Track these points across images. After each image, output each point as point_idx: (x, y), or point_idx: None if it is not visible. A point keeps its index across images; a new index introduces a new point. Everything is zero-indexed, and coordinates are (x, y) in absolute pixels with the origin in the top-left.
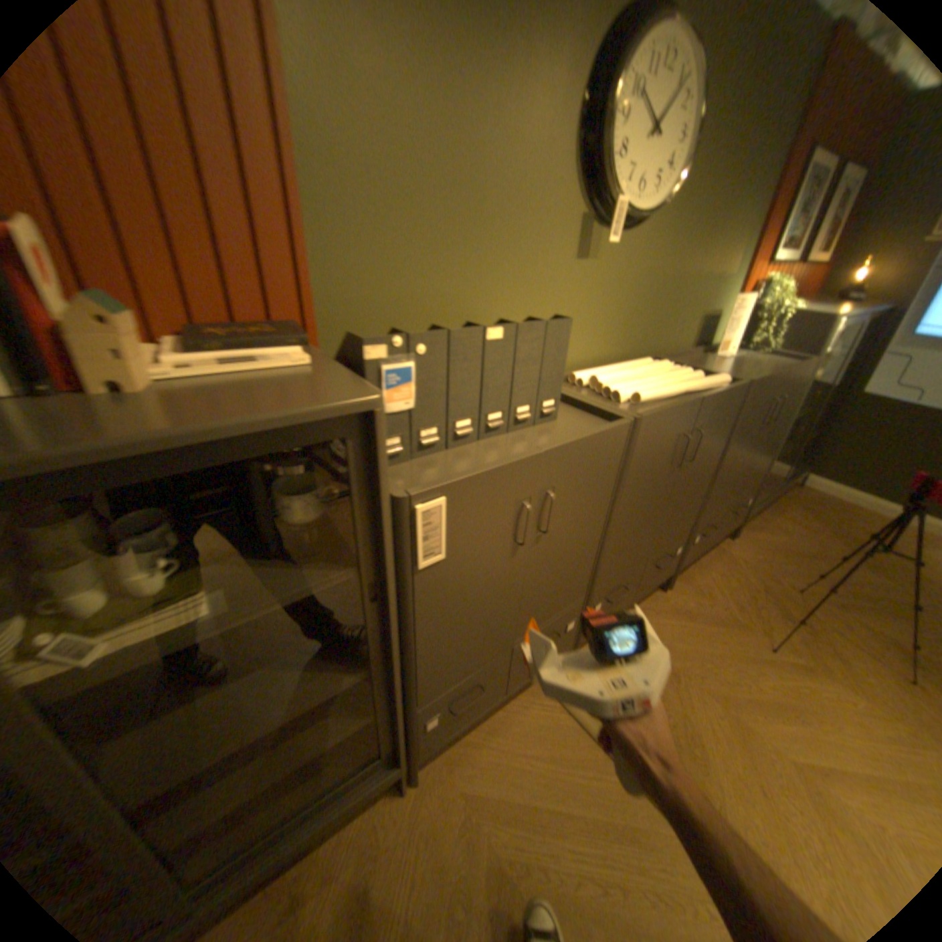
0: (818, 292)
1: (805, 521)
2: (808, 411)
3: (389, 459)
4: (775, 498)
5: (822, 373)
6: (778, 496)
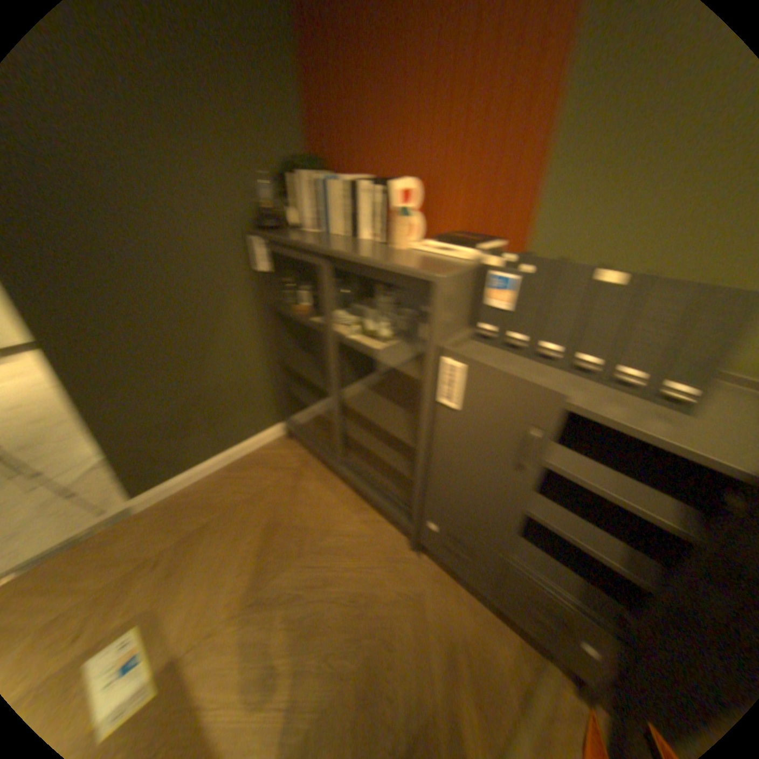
0: None
1: None
2: None
3: (483, 338)
4: None
5: None
6: None
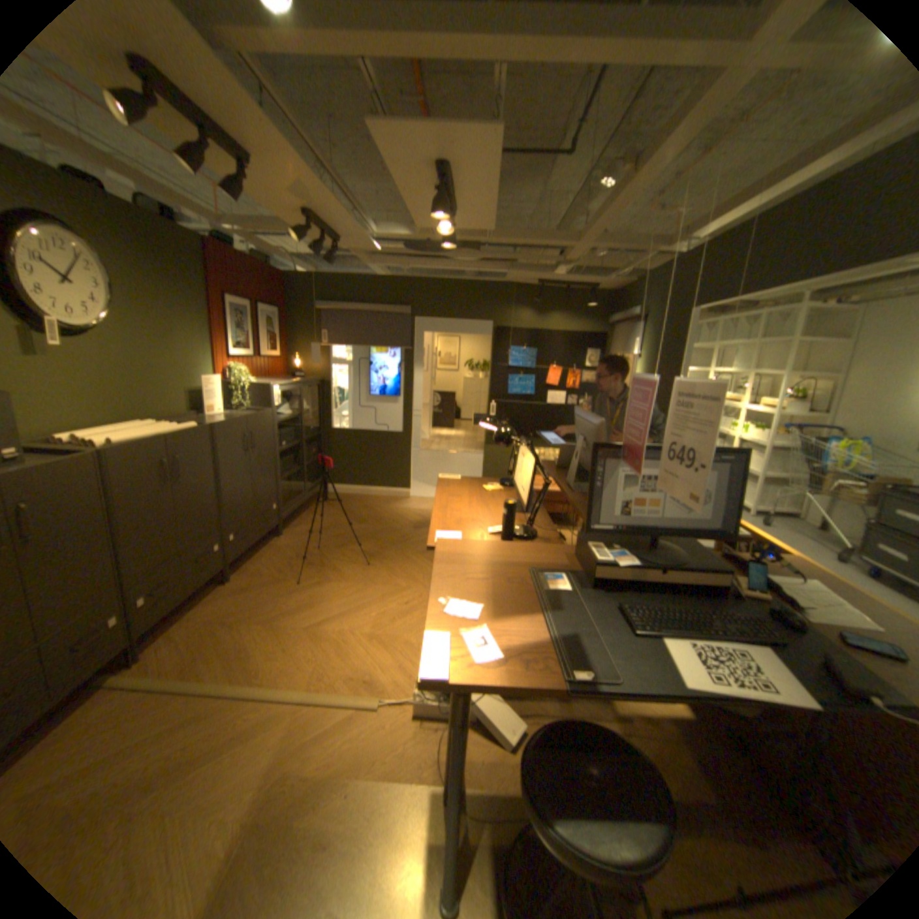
0: (285, 373)
1: (327, 511)
2: (296, 443)
3: None
4: (301, 502)
5: (290, 418)
6: (304, 500)
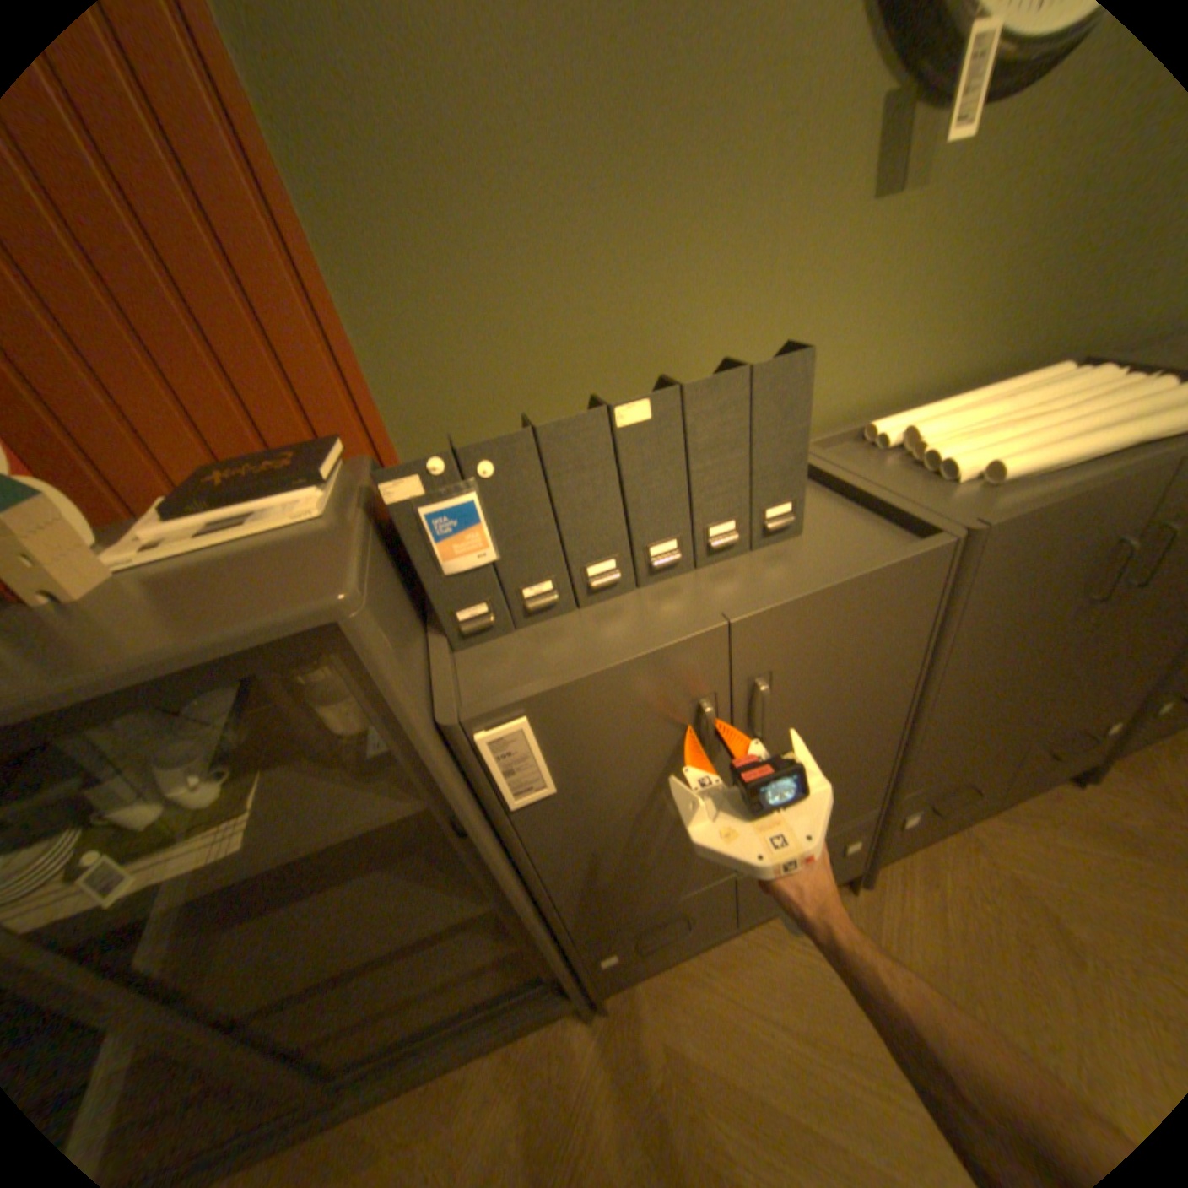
0: None
1: None
2: None
3: (478, 634)
4: None
5: None
6: None
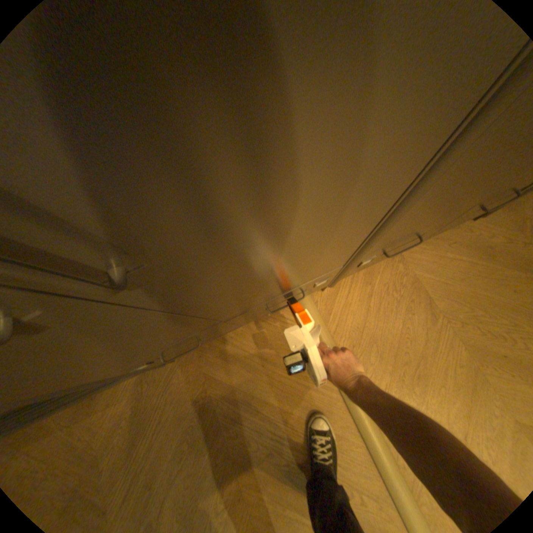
0: None
1: None
2: None
3: None
4: None
5: None
6: None
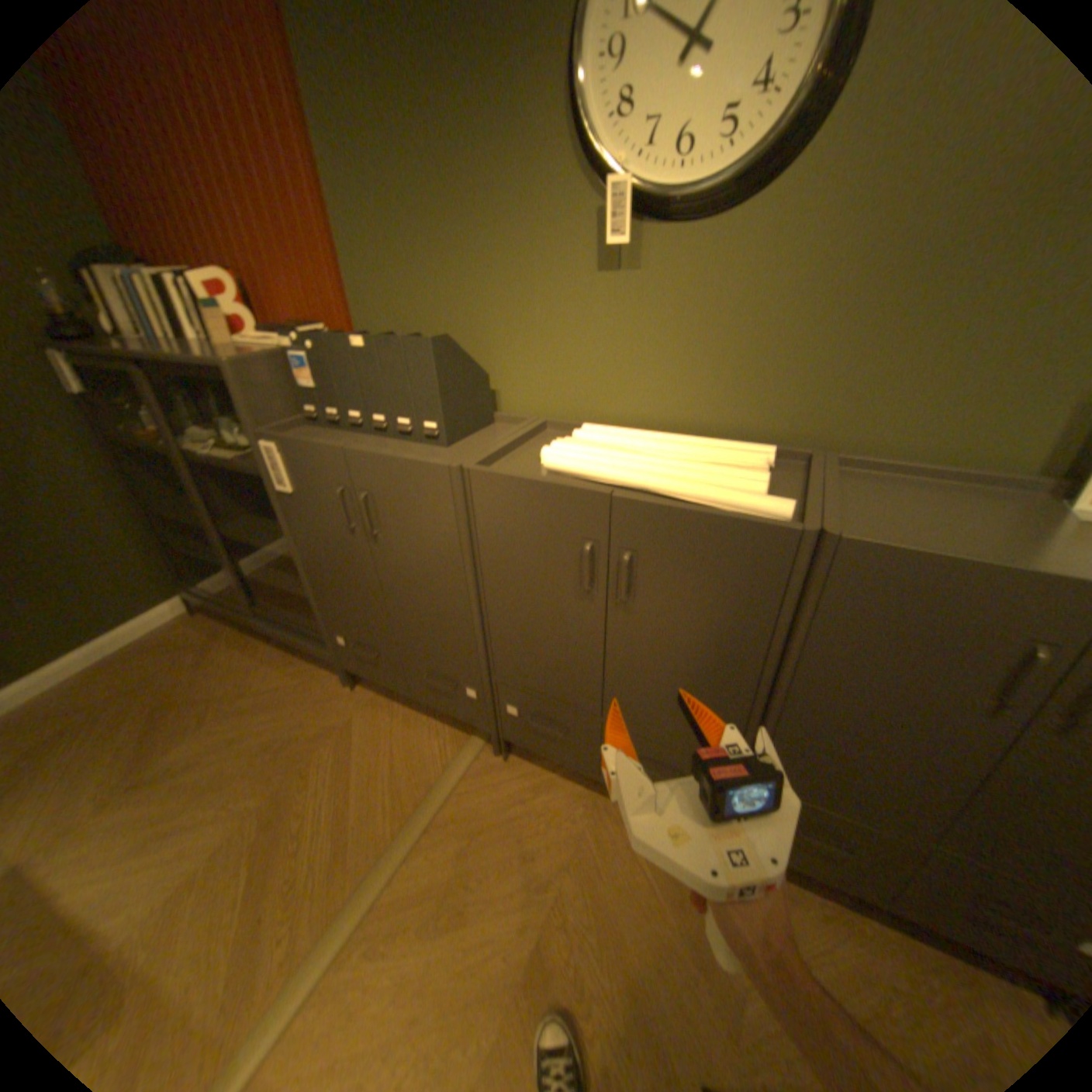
0: None
1: None
2: None
3: (314, 420)
4: None
5: None
6: None
